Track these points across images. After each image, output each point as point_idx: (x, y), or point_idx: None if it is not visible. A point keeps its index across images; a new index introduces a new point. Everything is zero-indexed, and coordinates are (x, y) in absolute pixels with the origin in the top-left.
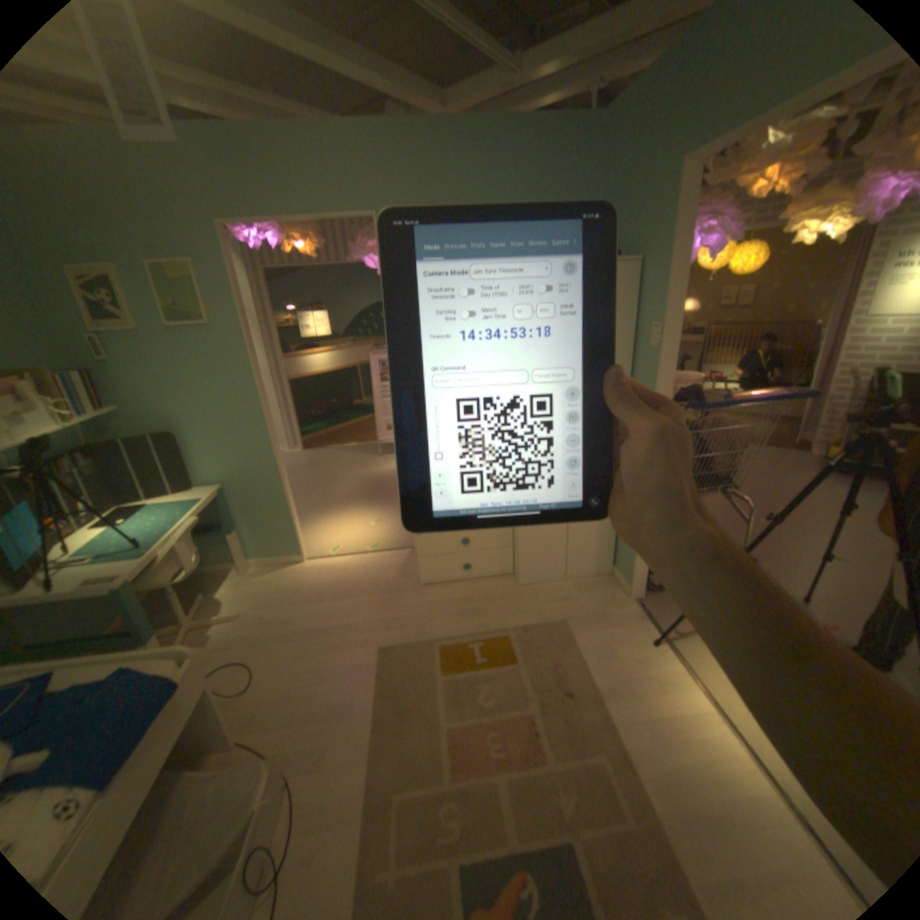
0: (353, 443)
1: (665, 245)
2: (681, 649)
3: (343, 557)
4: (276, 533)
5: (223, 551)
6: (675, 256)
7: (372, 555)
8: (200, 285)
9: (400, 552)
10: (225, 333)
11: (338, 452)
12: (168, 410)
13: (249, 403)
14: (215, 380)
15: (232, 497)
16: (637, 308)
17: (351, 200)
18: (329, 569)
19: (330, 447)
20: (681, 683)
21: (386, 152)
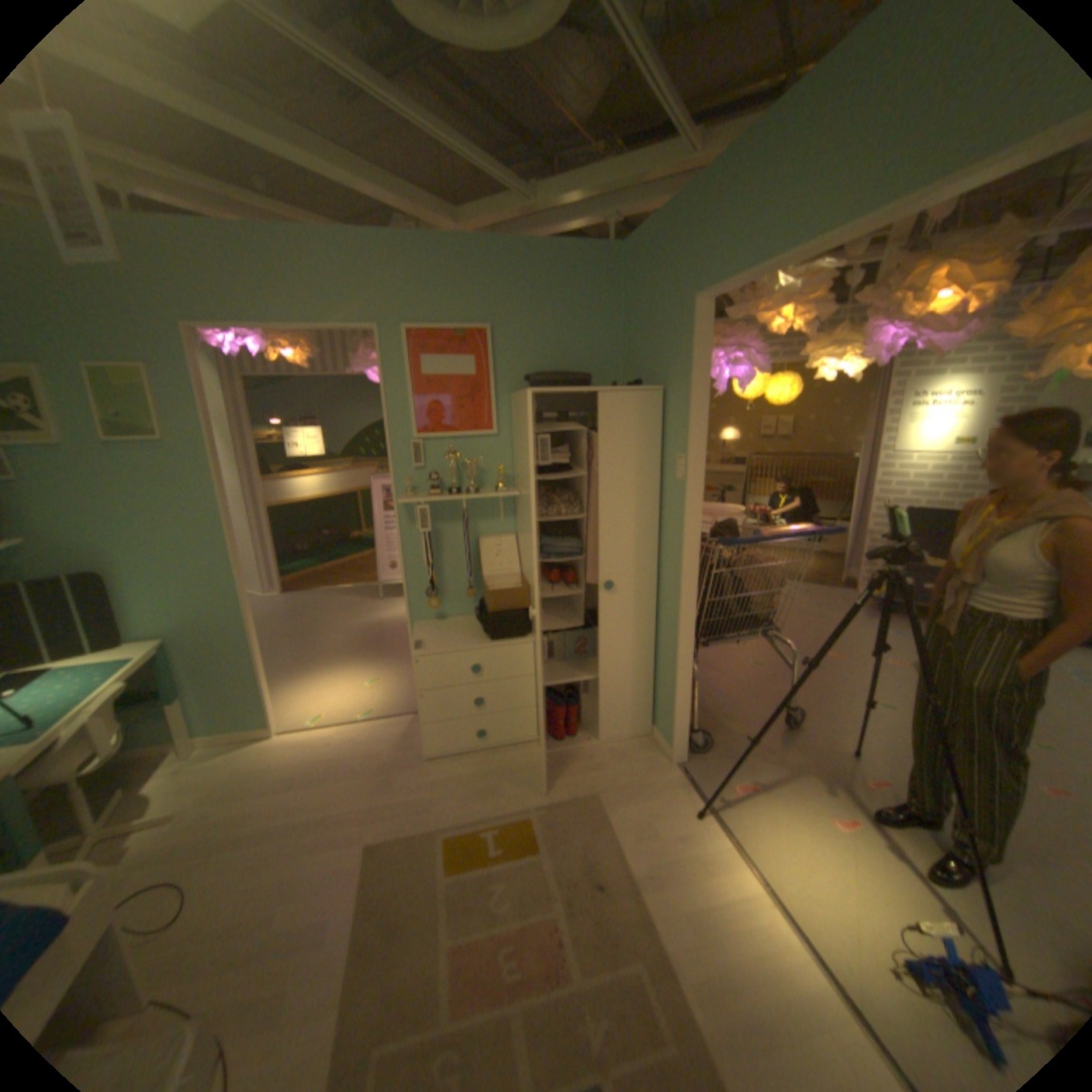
0: (349, 584)
1: (685, 377)
2: (728, 821)
3: (326, 730)
4: (237, 700)
5: (161, 728)
6: (694, 389)
7: (365, 724)
8: (156, 395)
9: (400, 720)
10: (184, 451)
11: (329, 595)
12: (99, 544)
13: (211, 536)
14: (166, 508)
15: (178, 655)
16: (663, 439)
17: (350, 312)
18: (306, 745)
19: (318, 589)
20: (728, 862)
21: (391, 265)
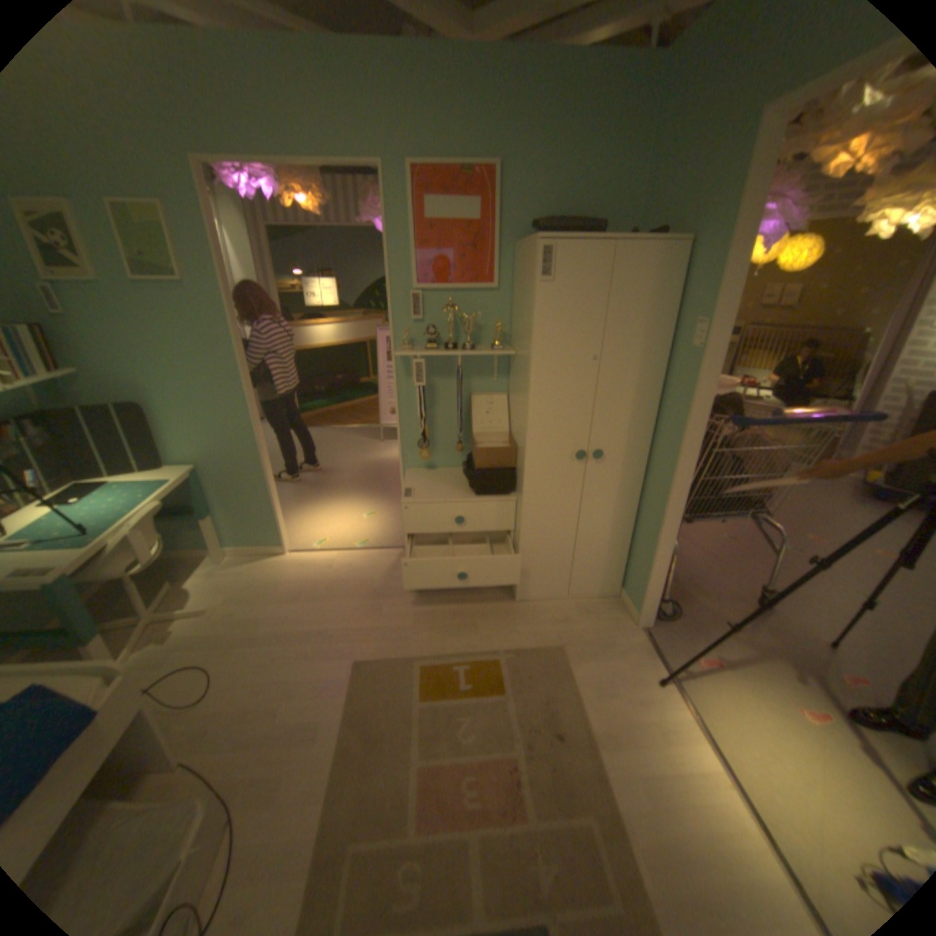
0: (355, 425)
1: (726, 222)
2: (690, 692)
3: (328, 553)
4: (256, 521)
5: (197, 537)
6: (738, 237)
7: (360, 552)
8: (172, 234)
9: (390, 552)
10: (201, 293)
11: (338, 433)
12: (136, 377)
13: (228, 376)
14: (189, 347)
15: (207, 479)
16: (682, 299)
17: (353, 143)
18: (311, 564)
19: (330, 427)
20: (687, 734)
21: (397, 85)
